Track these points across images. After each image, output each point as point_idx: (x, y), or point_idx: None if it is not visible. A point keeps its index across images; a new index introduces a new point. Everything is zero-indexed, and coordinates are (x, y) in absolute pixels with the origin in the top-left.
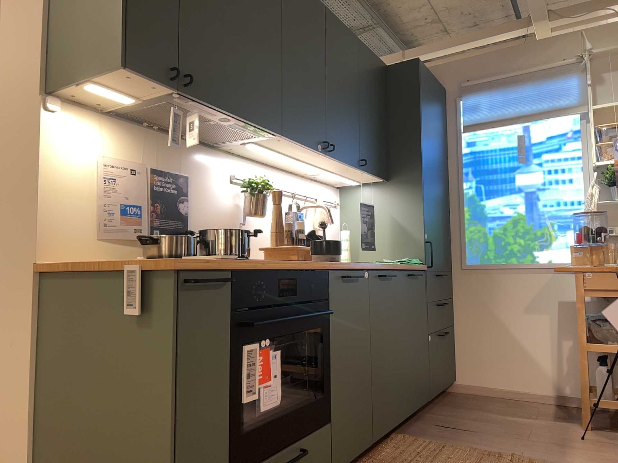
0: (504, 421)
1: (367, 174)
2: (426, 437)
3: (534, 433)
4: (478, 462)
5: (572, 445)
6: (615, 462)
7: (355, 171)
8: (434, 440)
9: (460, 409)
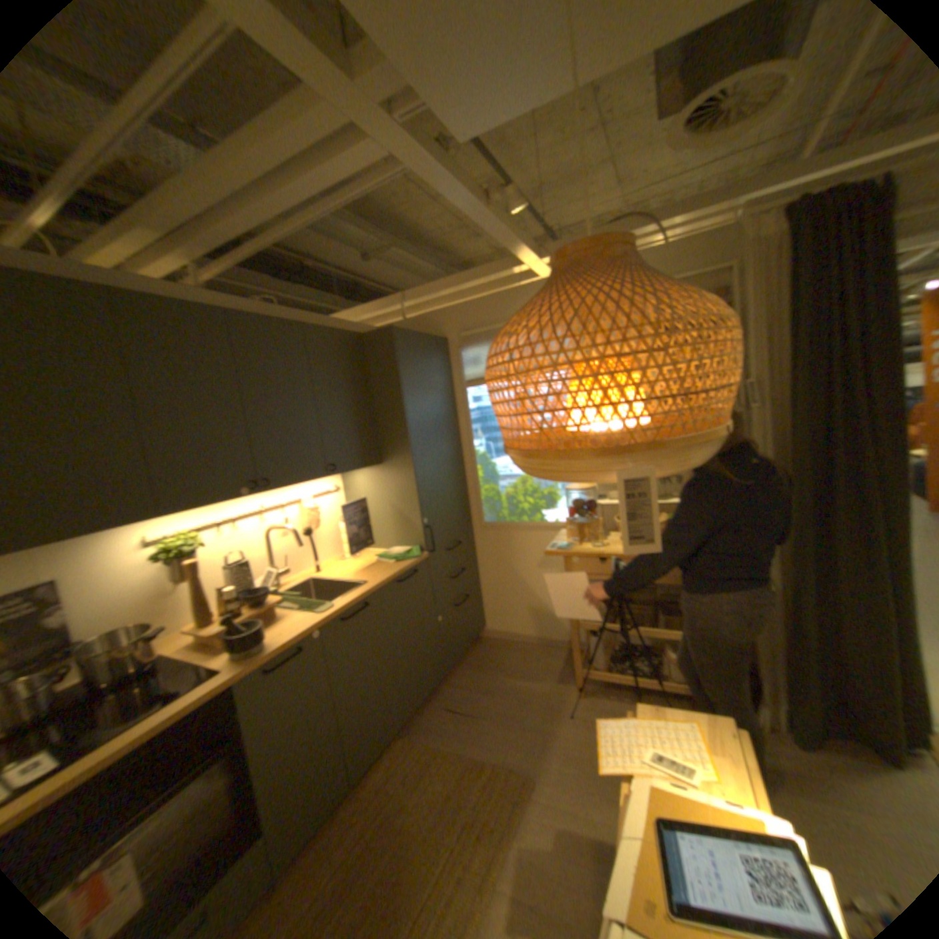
0: (509, 692)
1: (346, 472)
2: (424, 739)
3: (529, 713)
4: (454, 789)
5: (557, 733)
6: (585, 763)
7: (328, 476)
8: (431, 743)
9: (476, 673)
